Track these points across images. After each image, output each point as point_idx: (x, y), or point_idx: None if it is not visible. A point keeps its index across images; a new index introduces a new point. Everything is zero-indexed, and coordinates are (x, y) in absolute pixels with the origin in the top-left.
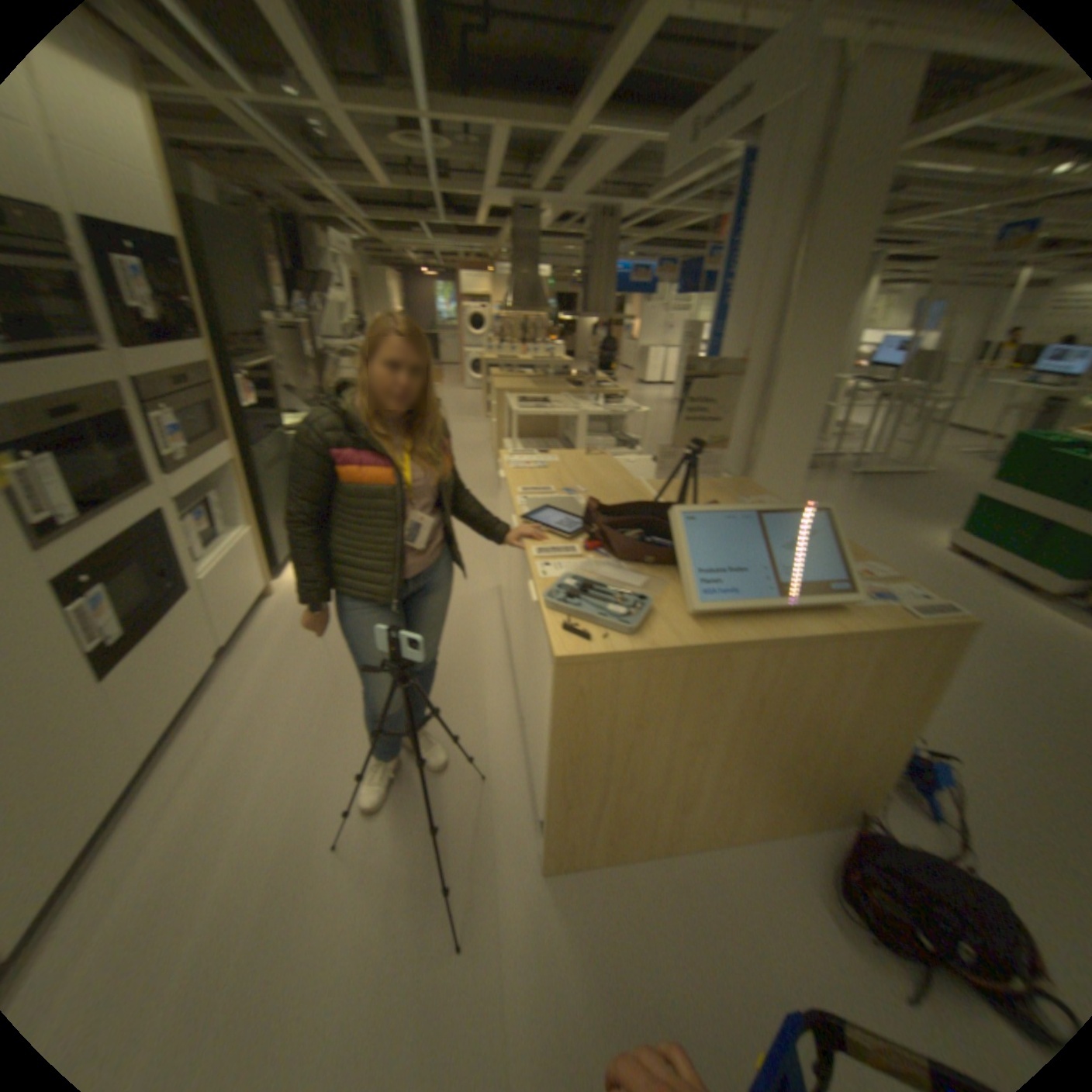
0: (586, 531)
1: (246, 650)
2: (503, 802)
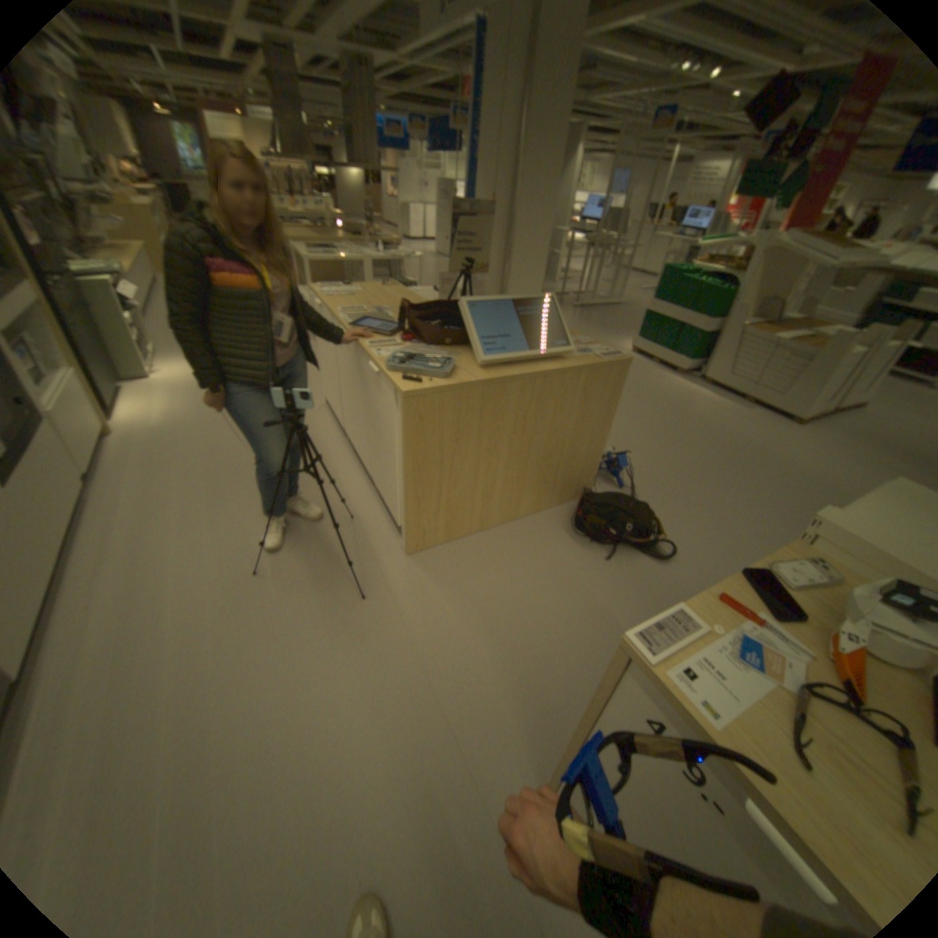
0: (400, 334)
1: (112, 476)
2: (370, 528)
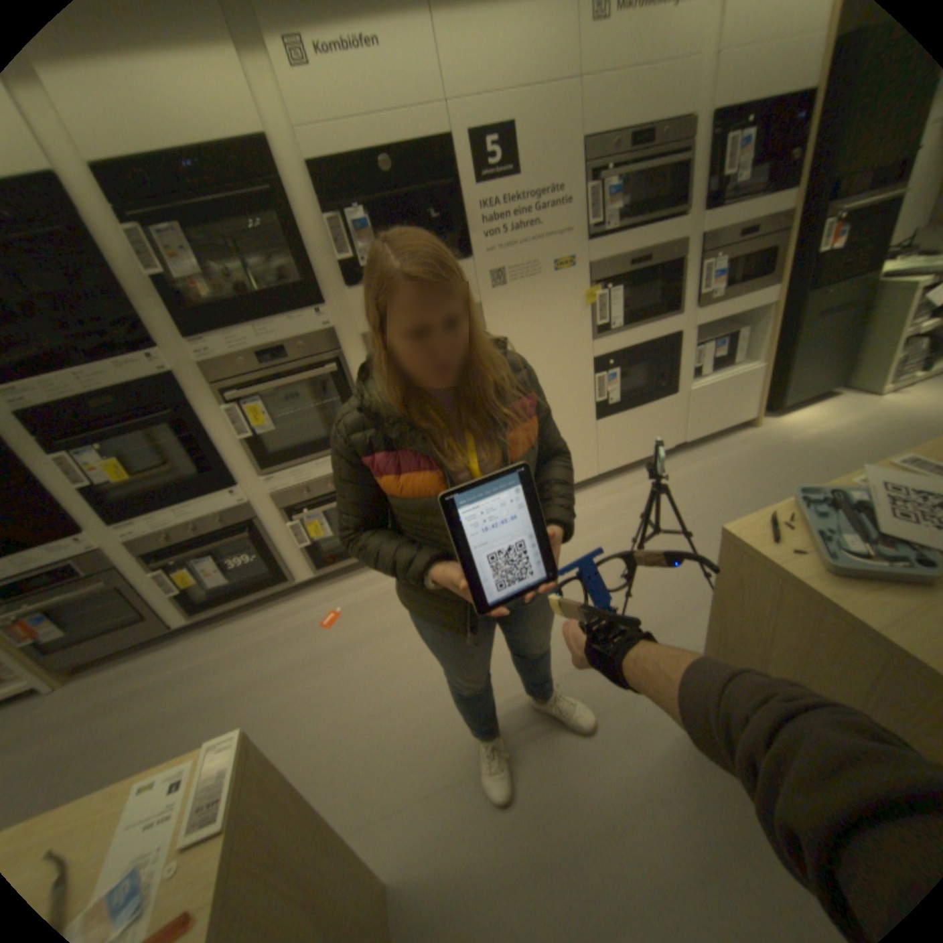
0: None
1: (708, 455)
2: None
